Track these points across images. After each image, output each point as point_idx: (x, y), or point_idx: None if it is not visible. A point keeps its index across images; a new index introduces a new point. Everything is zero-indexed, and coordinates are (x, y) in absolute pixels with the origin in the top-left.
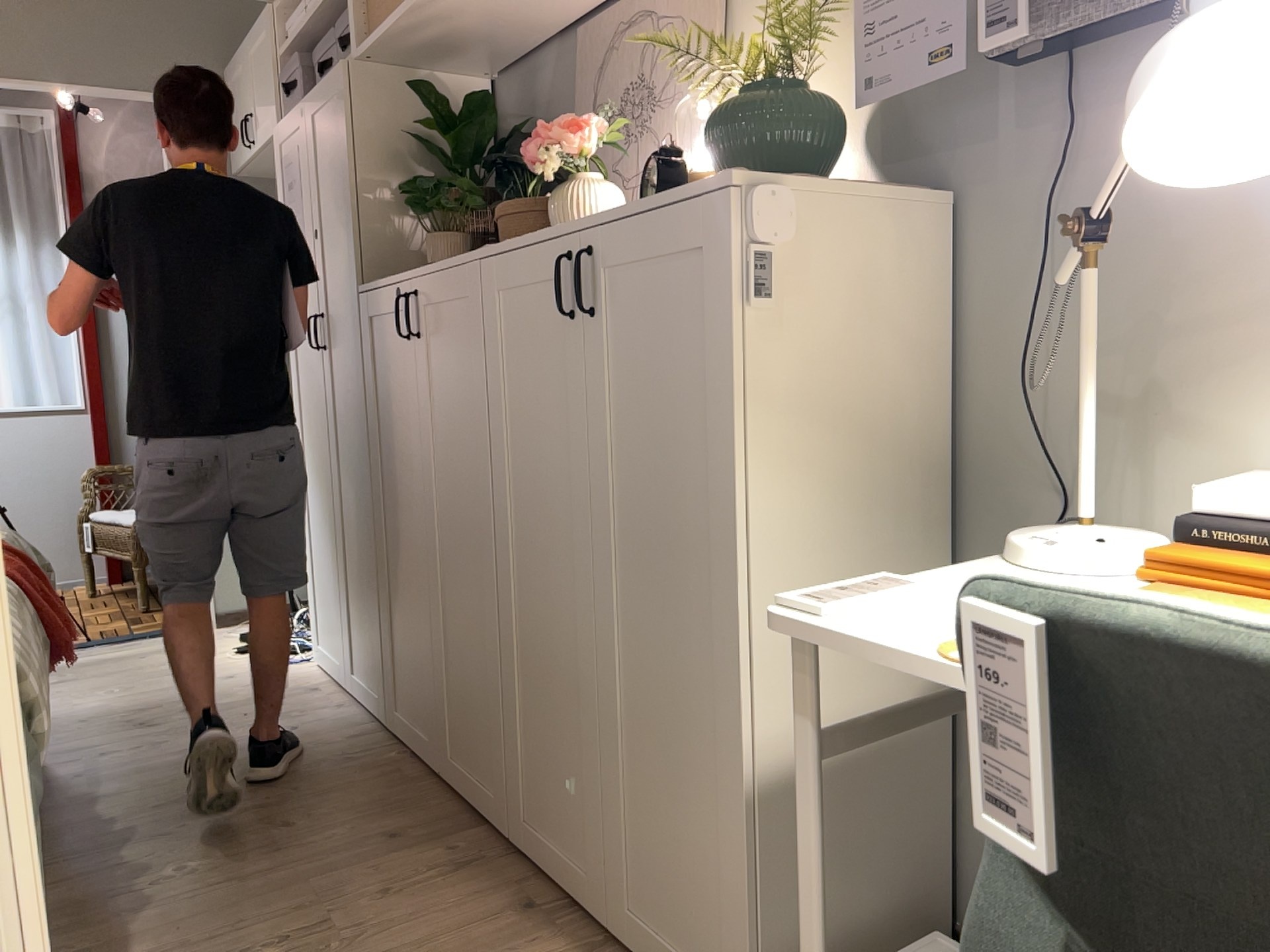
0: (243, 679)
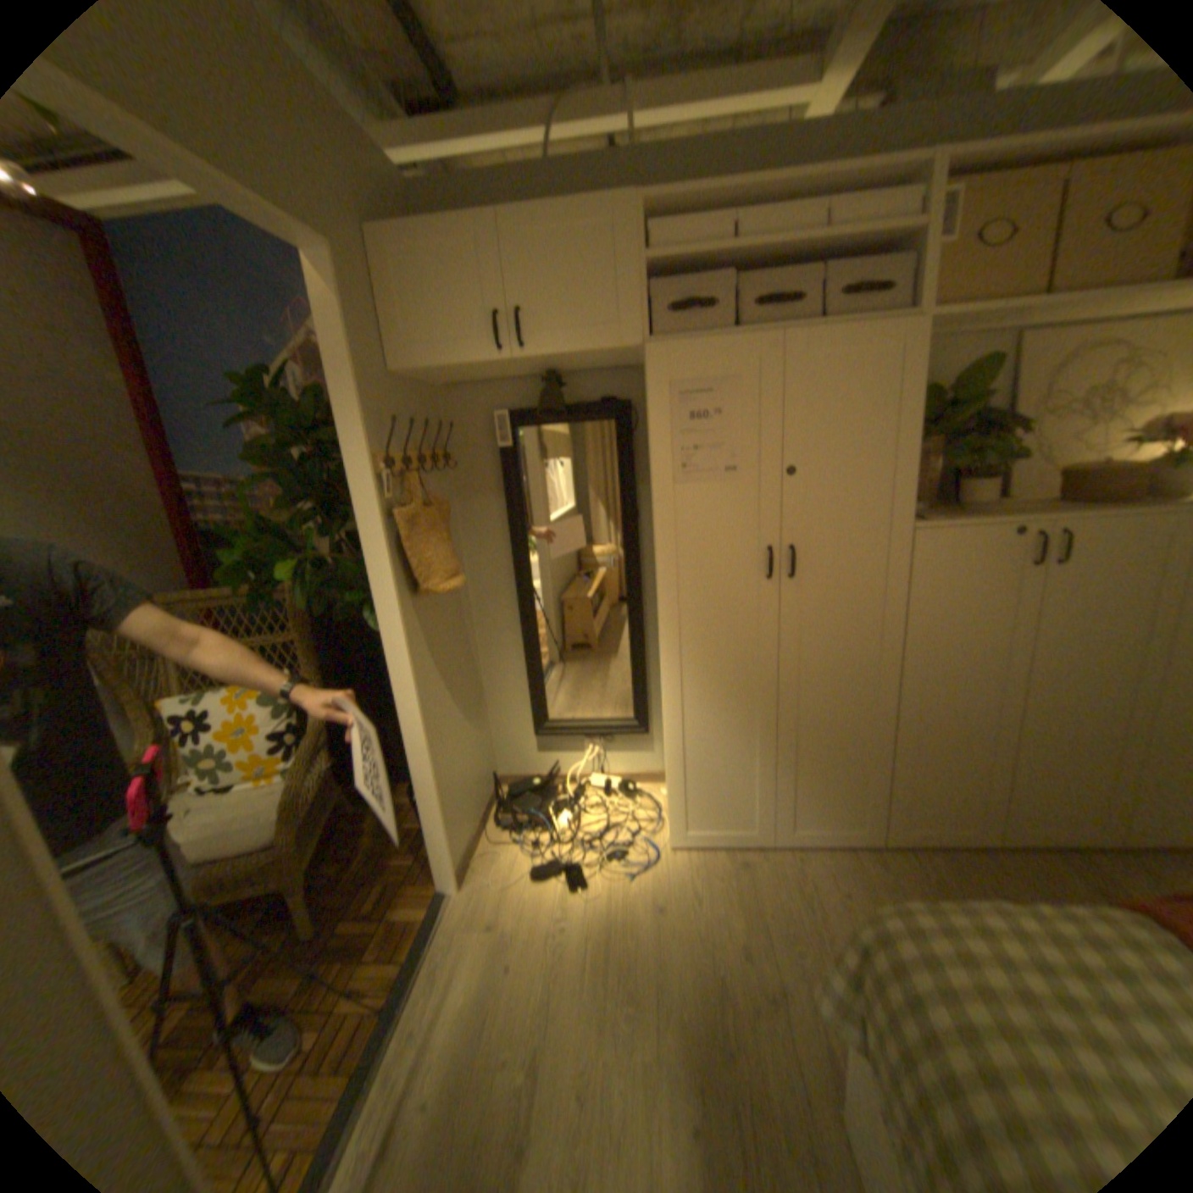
0: (677, 904)
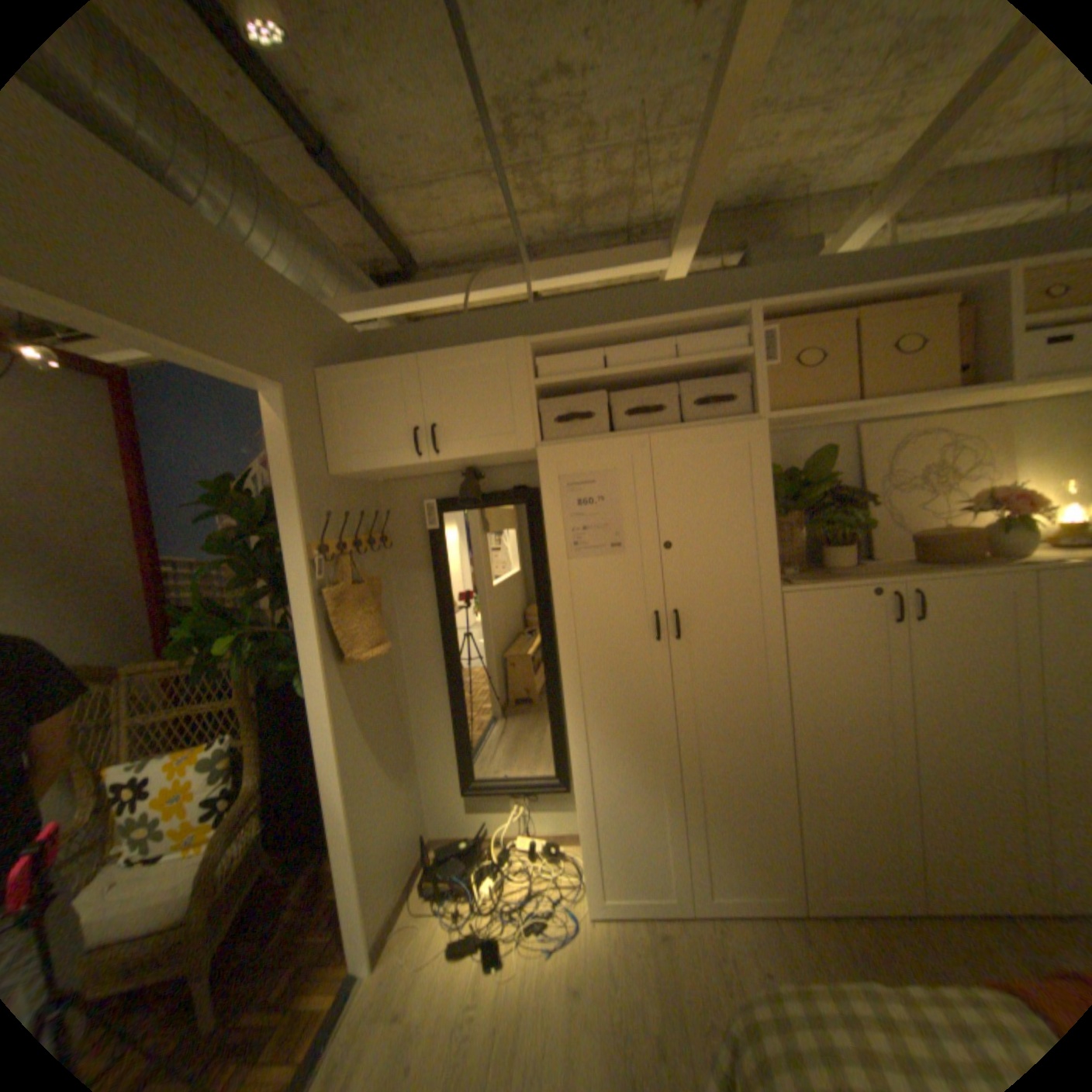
0: (591, 984)
